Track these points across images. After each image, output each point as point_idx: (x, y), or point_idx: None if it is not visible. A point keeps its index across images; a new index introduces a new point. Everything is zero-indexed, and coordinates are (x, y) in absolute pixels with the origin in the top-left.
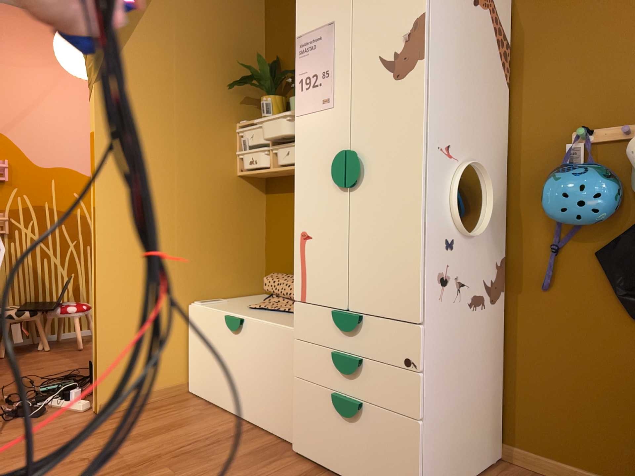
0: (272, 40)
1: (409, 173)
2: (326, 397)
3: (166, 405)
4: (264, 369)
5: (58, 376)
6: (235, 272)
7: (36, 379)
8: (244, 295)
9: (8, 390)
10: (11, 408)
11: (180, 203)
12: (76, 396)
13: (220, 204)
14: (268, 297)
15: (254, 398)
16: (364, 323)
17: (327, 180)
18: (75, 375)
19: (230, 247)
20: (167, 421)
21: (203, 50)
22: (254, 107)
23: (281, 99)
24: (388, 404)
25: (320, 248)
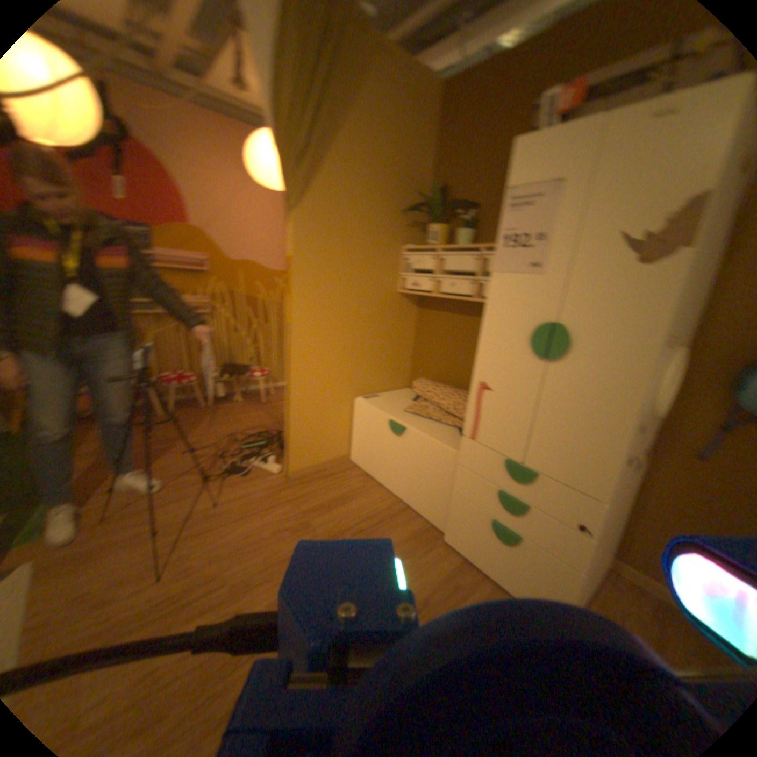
0: (440, 163)
1: (630, 366)
2: (483, 518)
3: (336, 473)
4: (421, 470)
5: (252, 432)
6: (388, 372)
7: (237, 433)
8: (393, 389)
9: (219, 445)
10: (225, 464)
11: (353, 318)
12: (269, 456)
13: (382, 318)
14: (417, 399)
15: (409, 487)
16: (537, 480)
17: (519, 344)
18: (264, 433)
19: (386, 353)
20: (340, 492)
21: (381, 174)
22: (417, 229)
23: (446, 228)
24: (550, 548)
25: (499, 402)
